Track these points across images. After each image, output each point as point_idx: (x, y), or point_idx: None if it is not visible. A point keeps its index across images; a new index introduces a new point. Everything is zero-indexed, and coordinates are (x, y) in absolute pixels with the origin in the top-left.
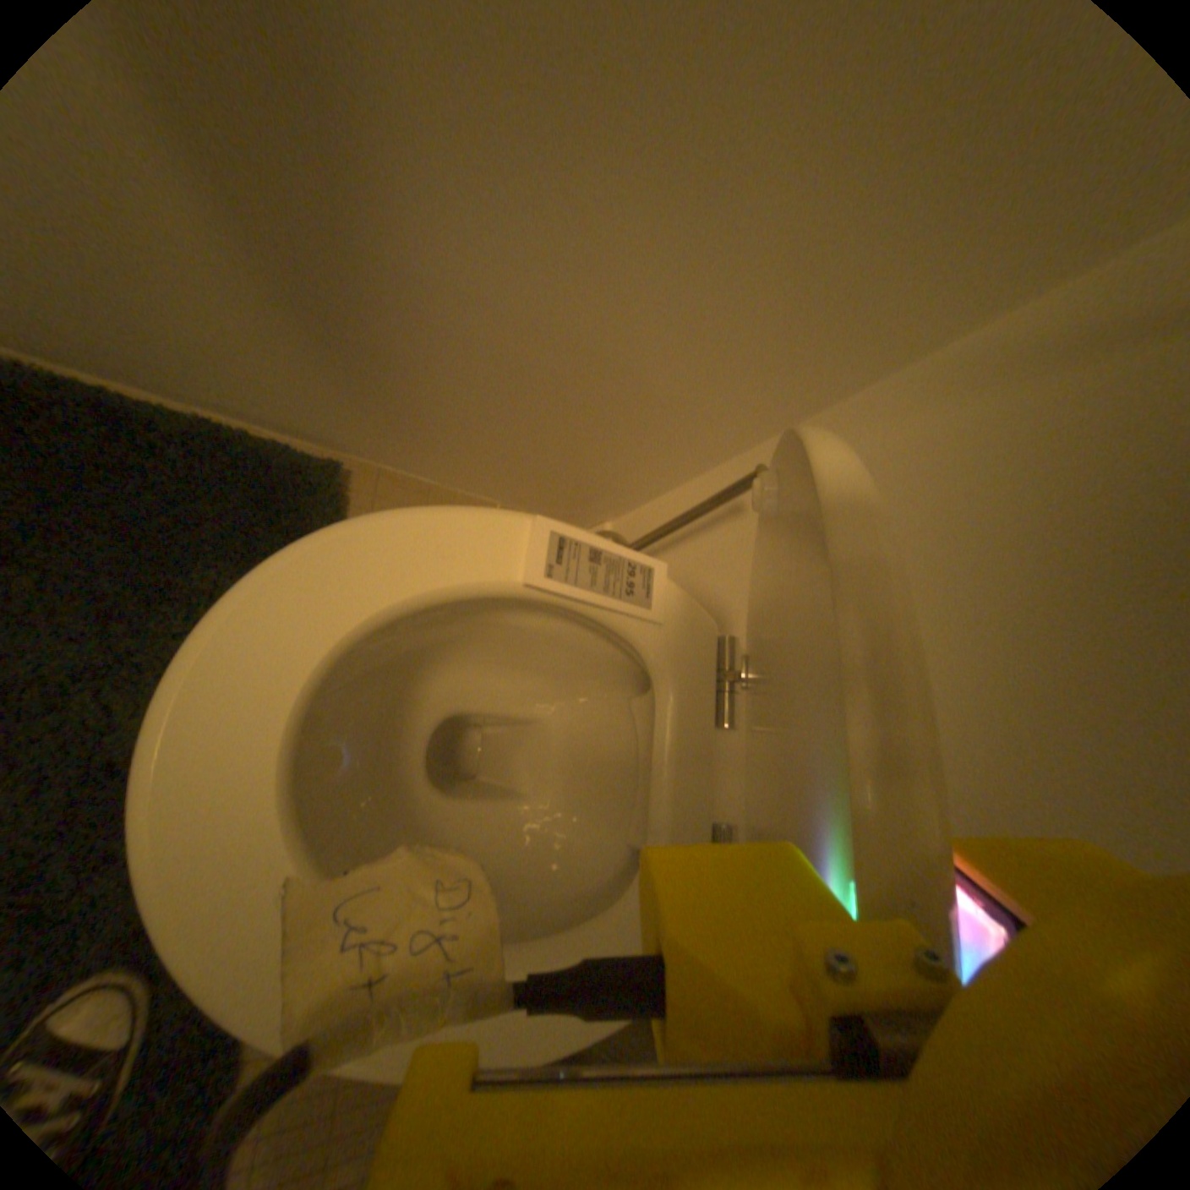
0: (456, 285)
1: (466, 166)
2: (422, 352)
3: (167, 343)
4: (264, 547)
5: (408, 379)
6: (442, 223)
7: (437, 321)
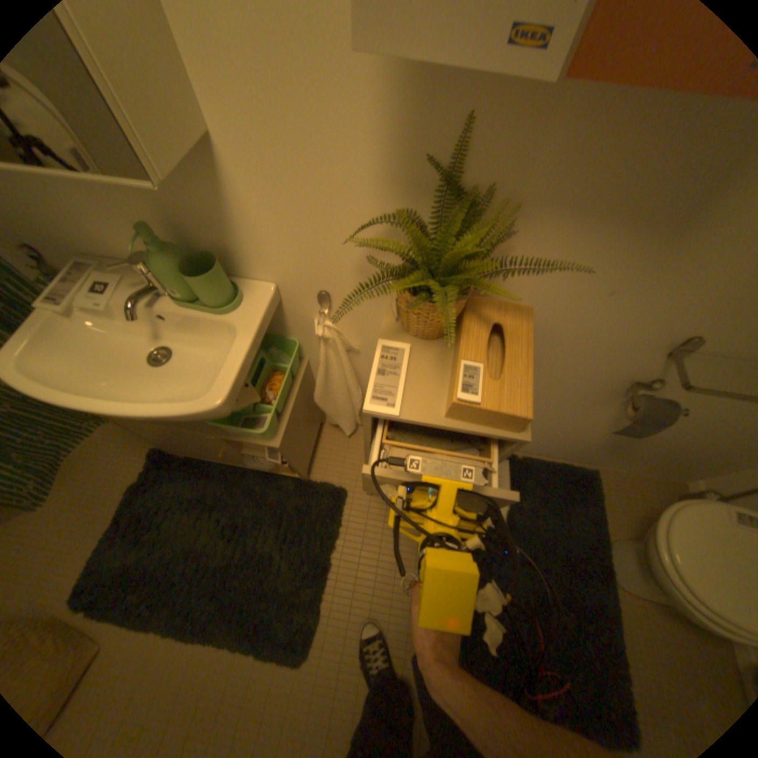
0: (665, 441)
1: (679, 430)
2: (645, 449)
3: (568, 451)
4: (588, 499)
5: (636, 453)
6: (668, 435)
7: (655, 445)
